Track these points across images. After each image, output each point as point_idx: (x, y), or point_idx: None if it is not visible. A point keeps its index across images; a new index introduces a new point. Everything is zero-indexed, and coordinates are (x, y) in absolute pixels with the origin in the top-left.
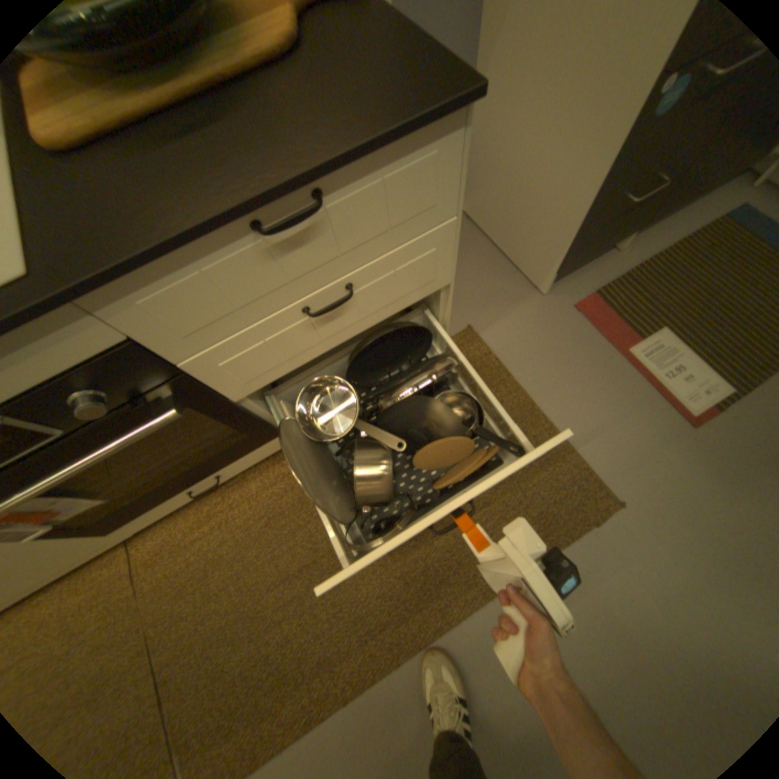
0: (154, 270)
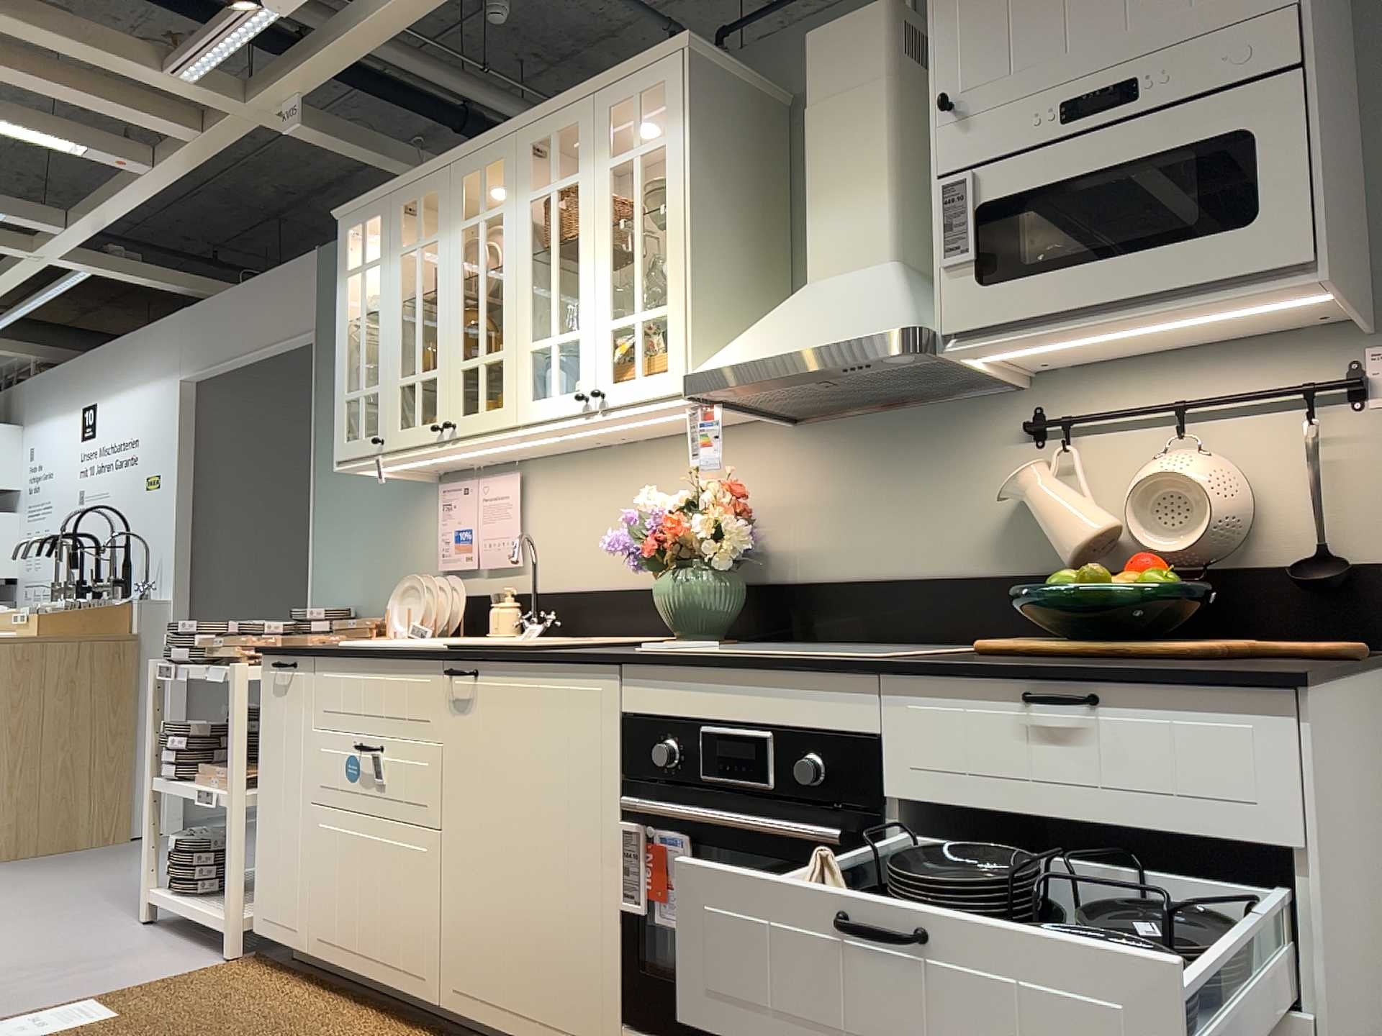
0: (941, 690)
